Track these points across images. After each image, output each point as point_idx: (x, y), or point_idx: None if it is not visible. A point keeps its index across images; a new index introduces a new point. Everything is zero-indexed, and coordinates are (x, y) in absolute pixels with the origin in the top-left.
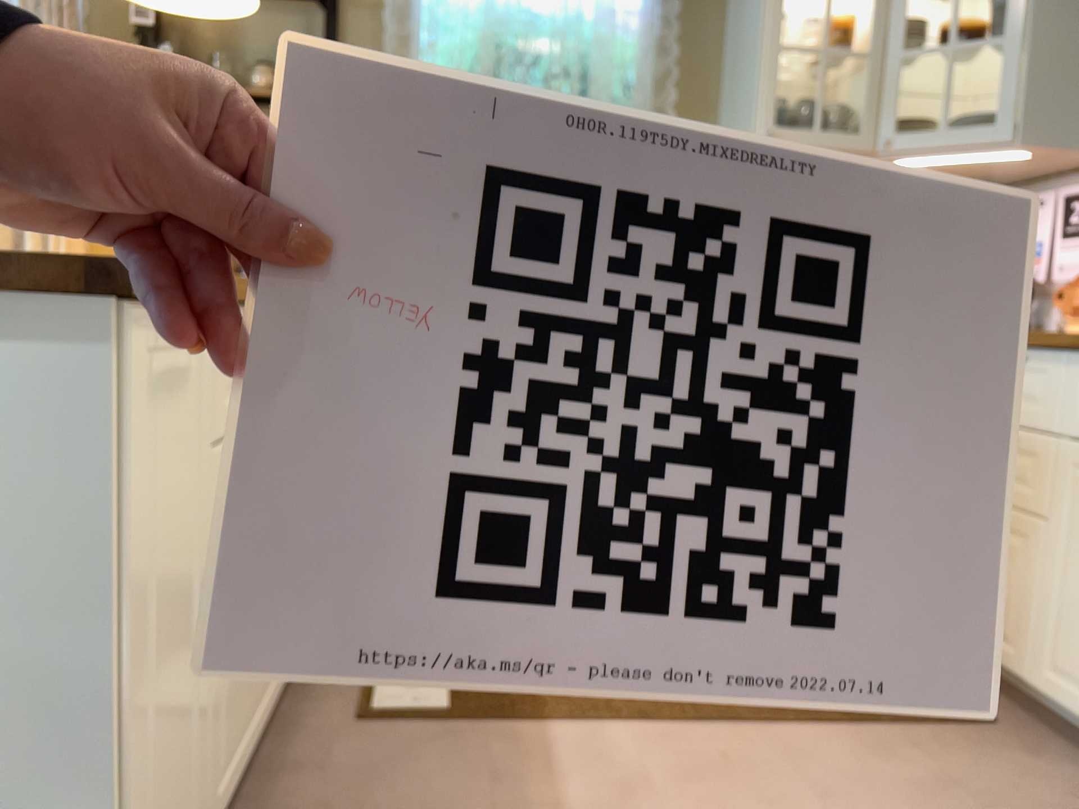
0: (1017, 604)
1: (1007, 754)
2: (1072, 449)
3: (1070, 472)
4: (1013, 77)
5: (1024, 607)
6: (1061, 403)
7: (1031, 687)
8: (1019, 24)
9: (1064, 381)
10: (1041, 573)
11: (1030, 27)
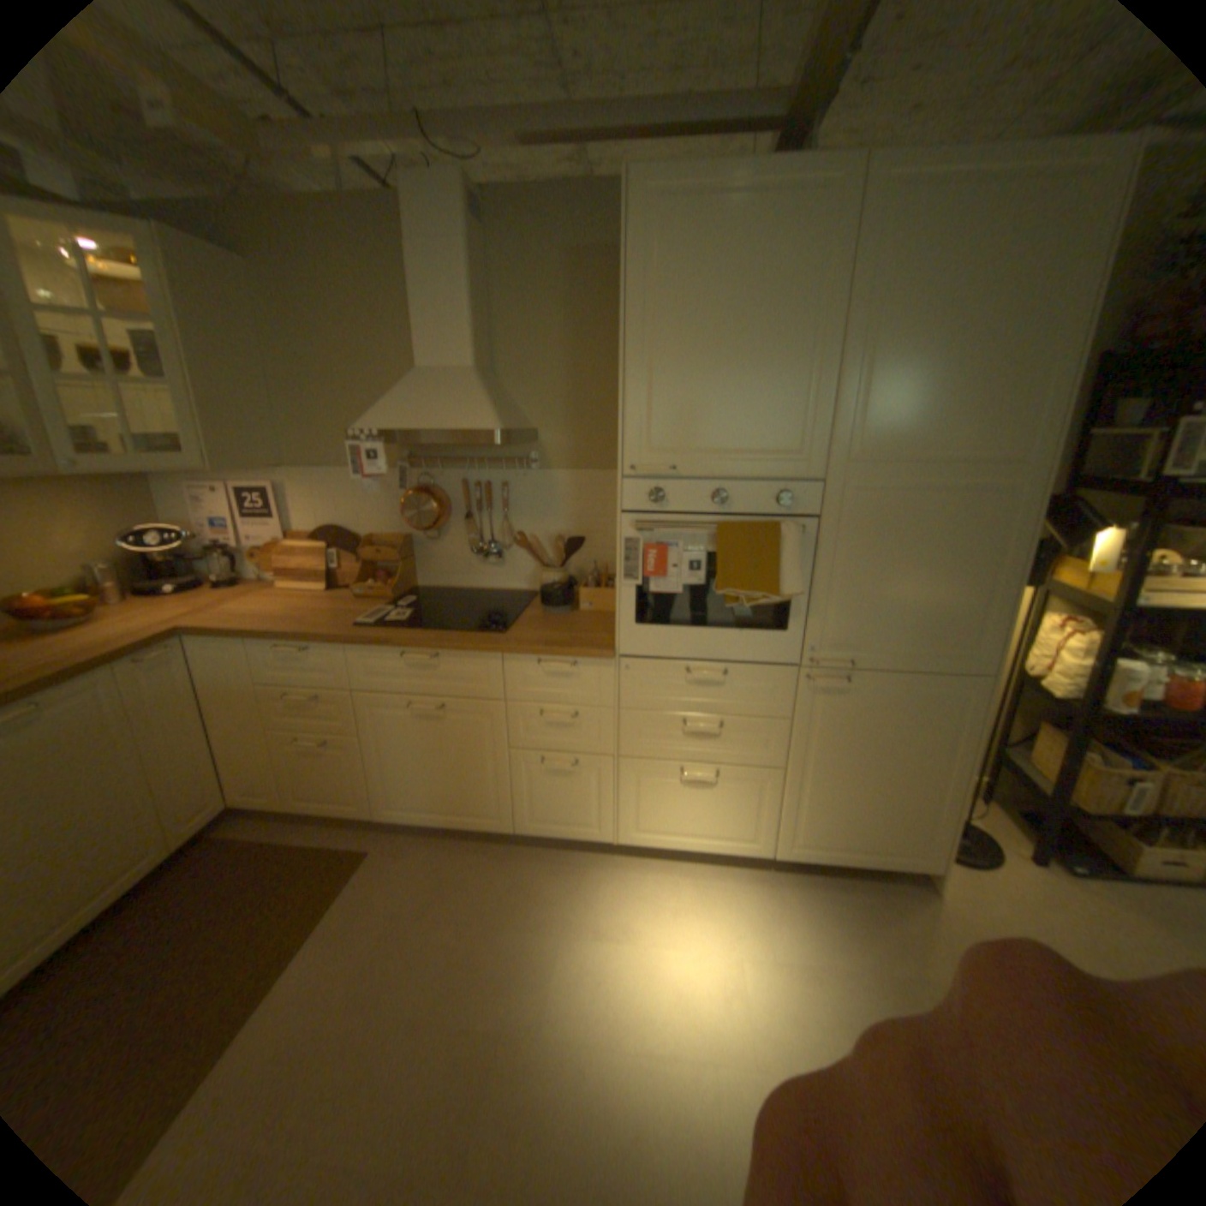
0: (346, 785)
1: (385, 870)
2: (359, 698)
3: (361, 710)
4: (182, 419)
5: (352, 785)
6: (342, 673)
7: (370, 822)
8: (172, 374)
9: (340, 661)
10: (358, 765)
11: (180, 375)
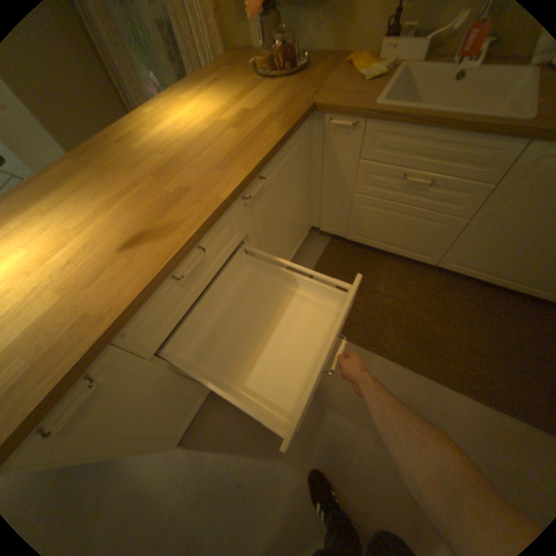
0: None
1: None
2: None
3: None
4: None
5: None
6: None
7: None
8: None
9: None
10: None
11: None
